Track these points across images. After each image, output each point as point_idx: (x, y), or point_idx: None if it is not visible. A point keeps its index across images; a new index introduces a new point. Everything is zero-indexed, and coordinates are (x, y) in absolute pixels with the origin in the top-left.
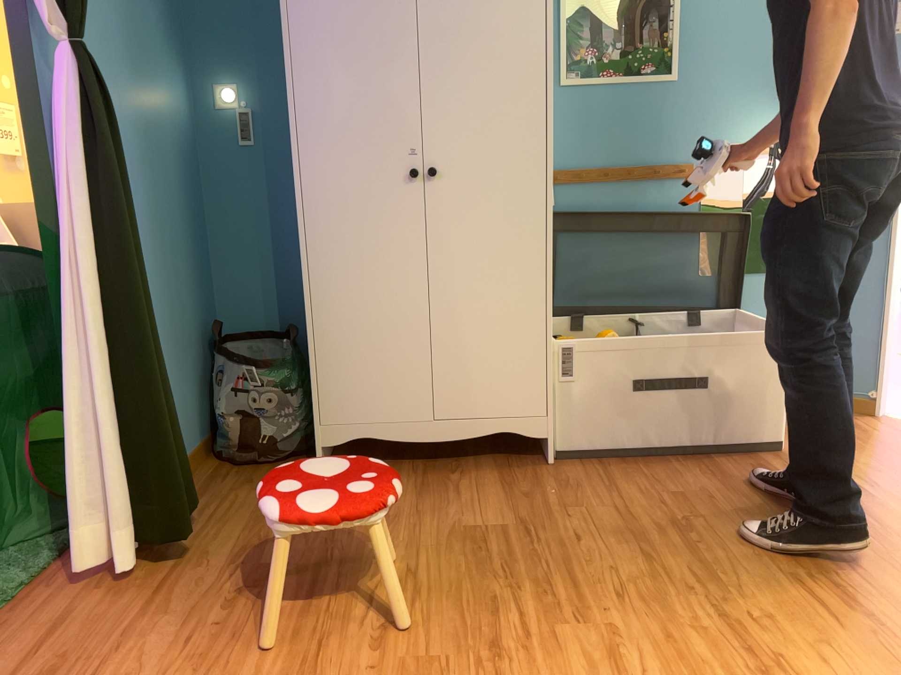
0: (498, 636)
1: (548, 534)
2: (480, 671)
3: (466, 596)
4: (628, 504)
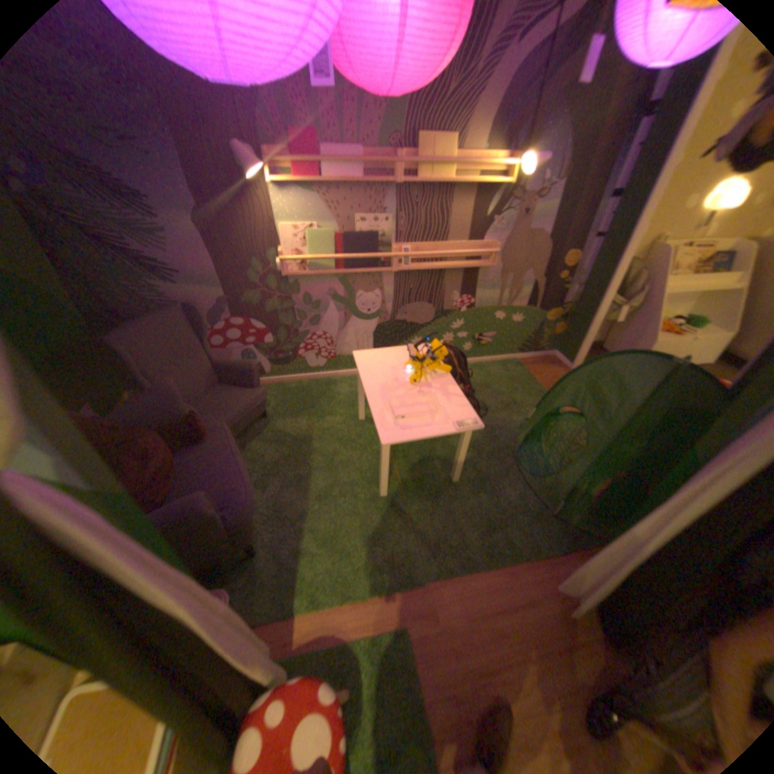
0: None
1: None
2: None
3: None
4: None
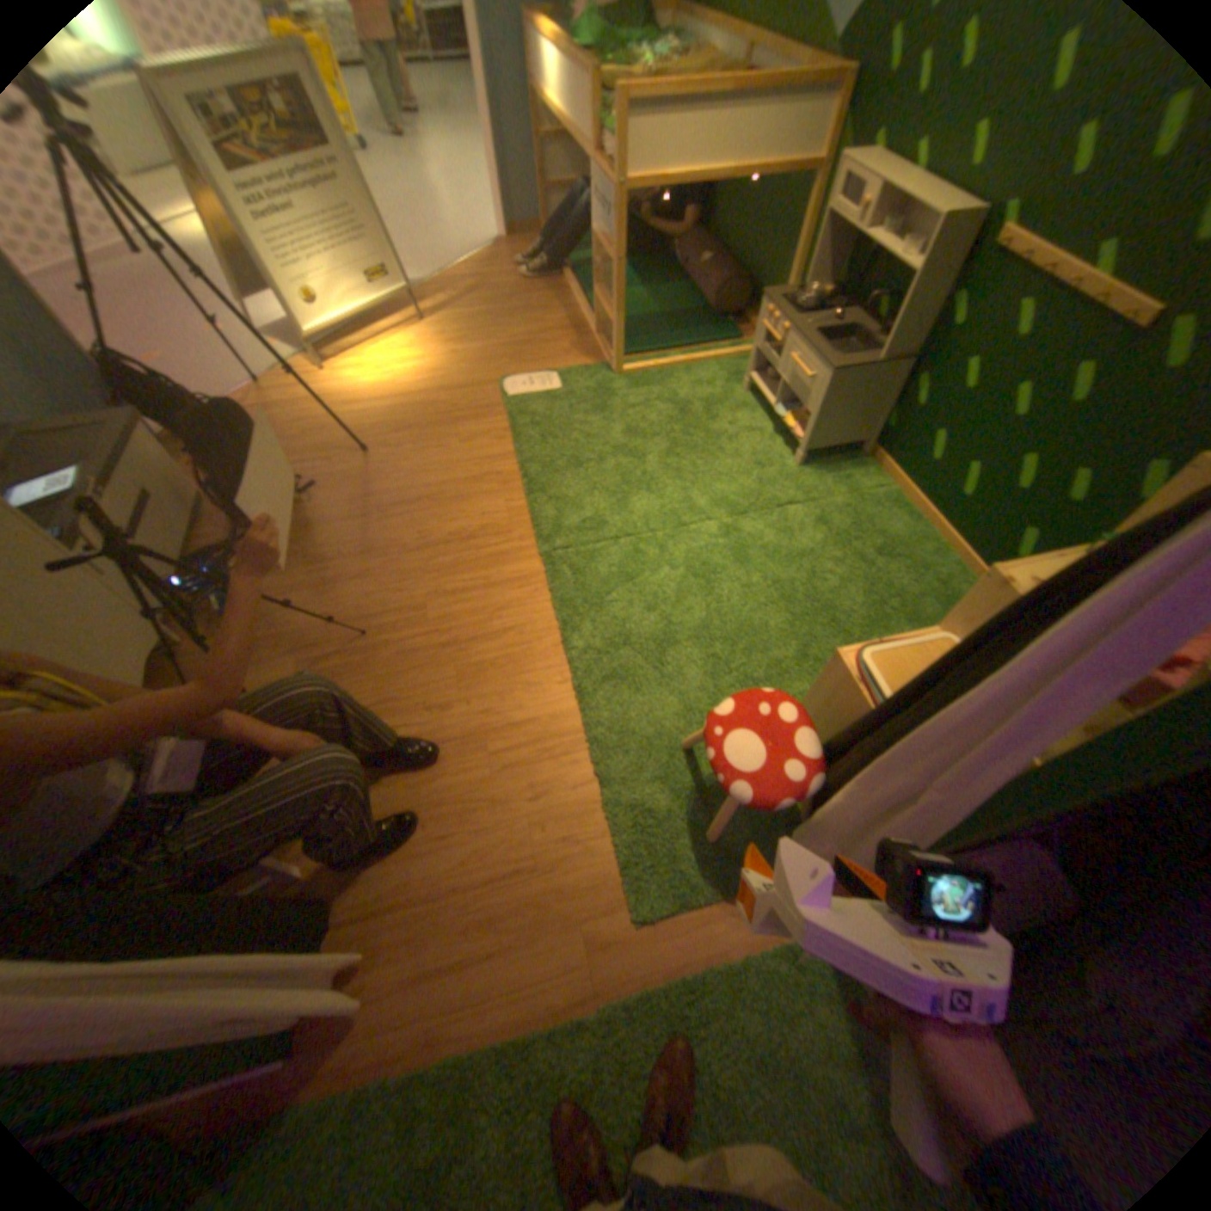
0: (431, 638)
1: (312, 627)
2: (461, 641)
3: (390, 662)
4: (272, 584)
